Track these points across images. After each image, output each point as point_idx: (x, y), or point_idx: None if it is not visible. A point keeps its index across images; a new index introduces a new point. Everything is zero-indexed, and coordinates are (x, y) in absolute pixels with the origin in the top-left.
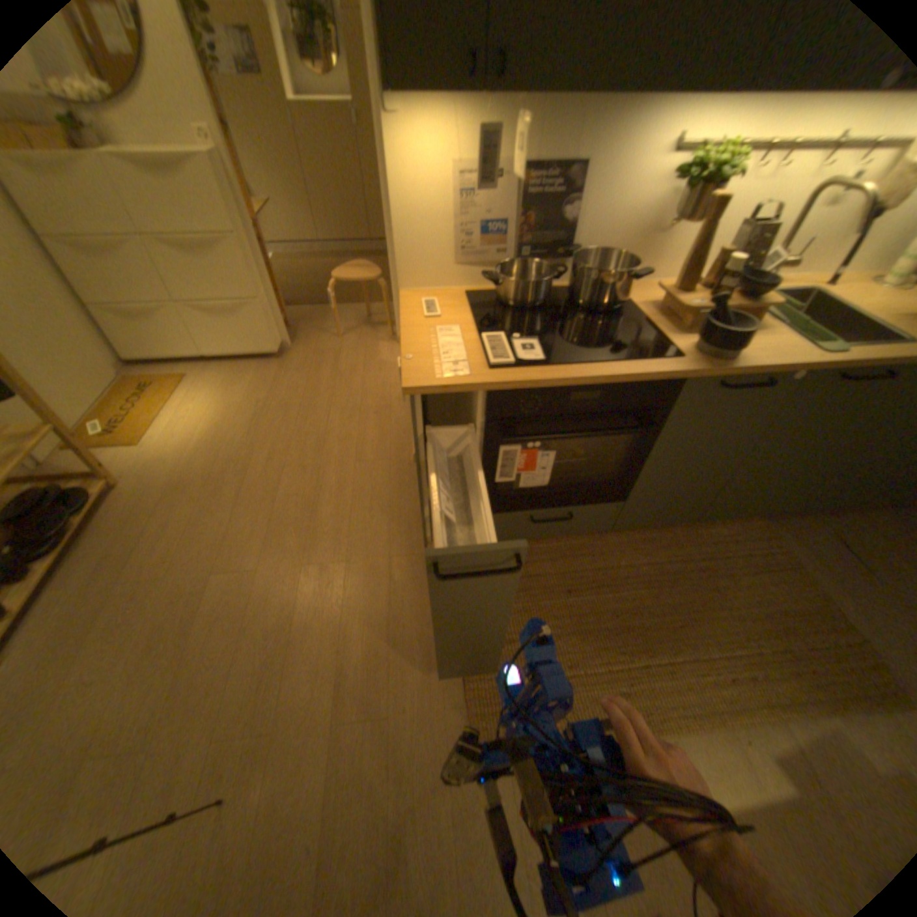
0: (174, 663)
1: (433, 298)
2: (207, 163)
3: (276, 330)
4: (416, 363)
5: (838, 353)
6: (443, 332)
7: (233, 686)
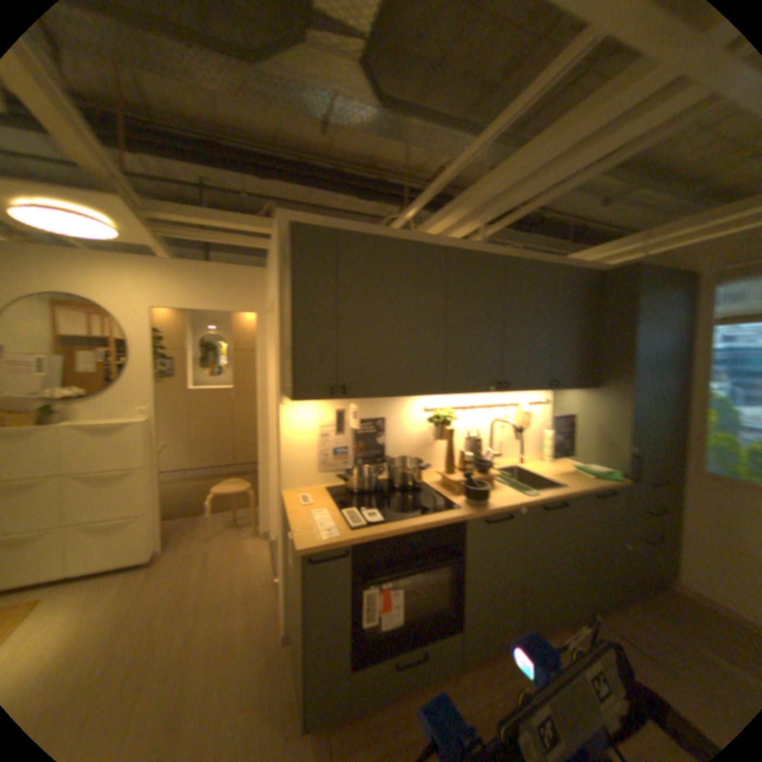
0: None
1: (305, 493)
2: (140, 427)
3: (151, 541)
4: (302, 533)
5: (534, 496)
6: (315, 513)
7: None
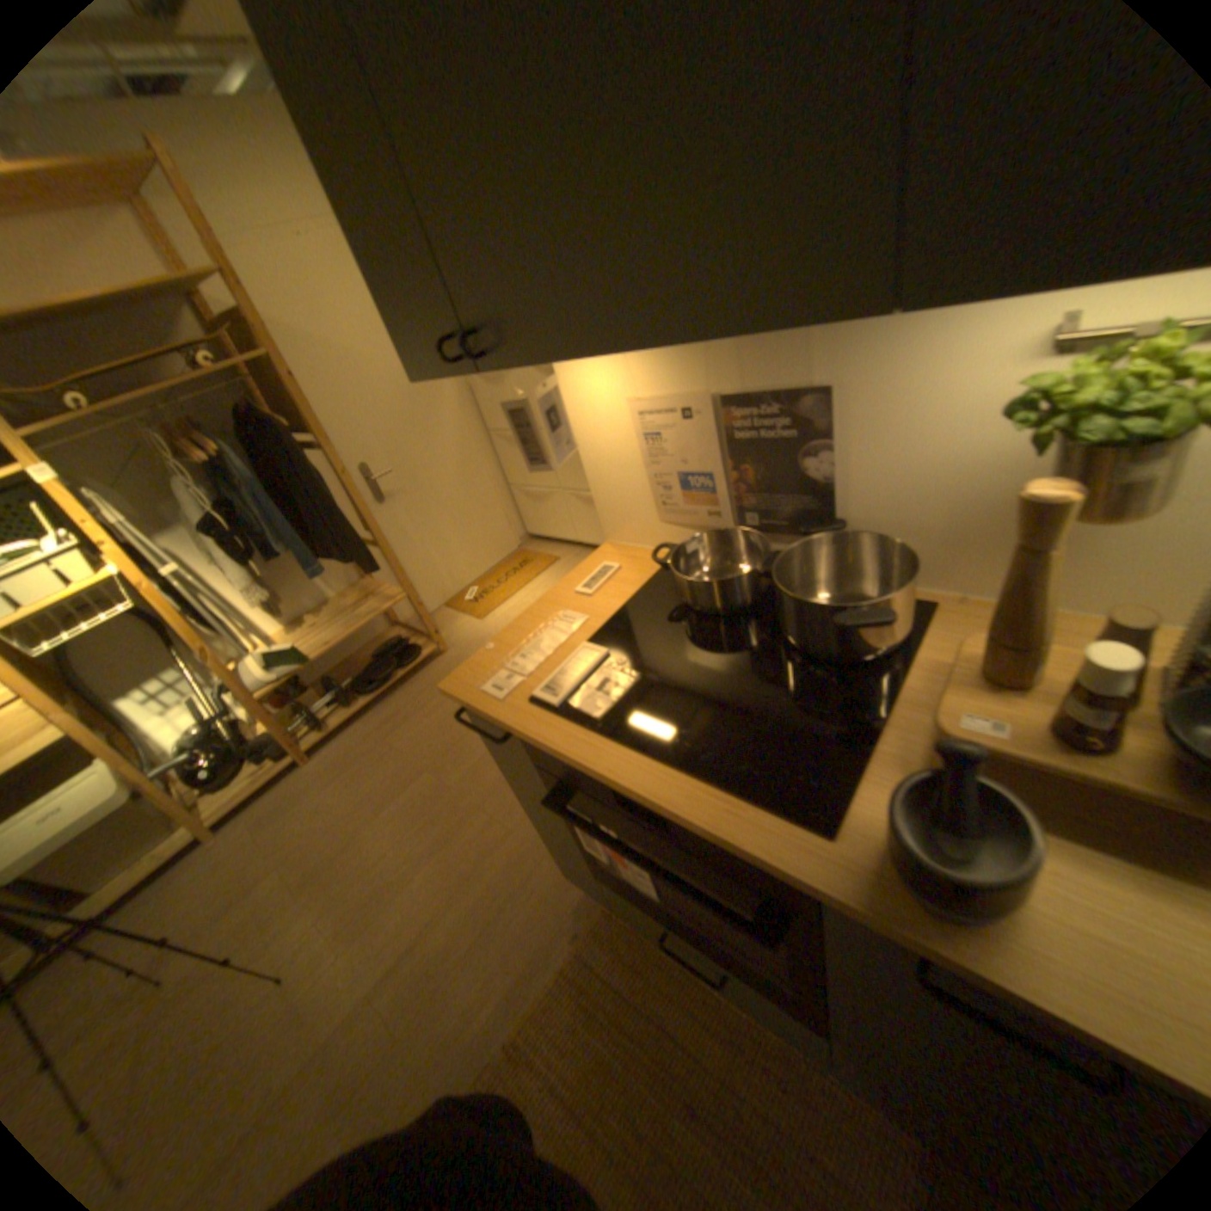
0: (355, 835)
1: (623, 562)
2: None
3: None
4: (487, 658)
5: None
6: (568, 620)
7: (360, 889)
